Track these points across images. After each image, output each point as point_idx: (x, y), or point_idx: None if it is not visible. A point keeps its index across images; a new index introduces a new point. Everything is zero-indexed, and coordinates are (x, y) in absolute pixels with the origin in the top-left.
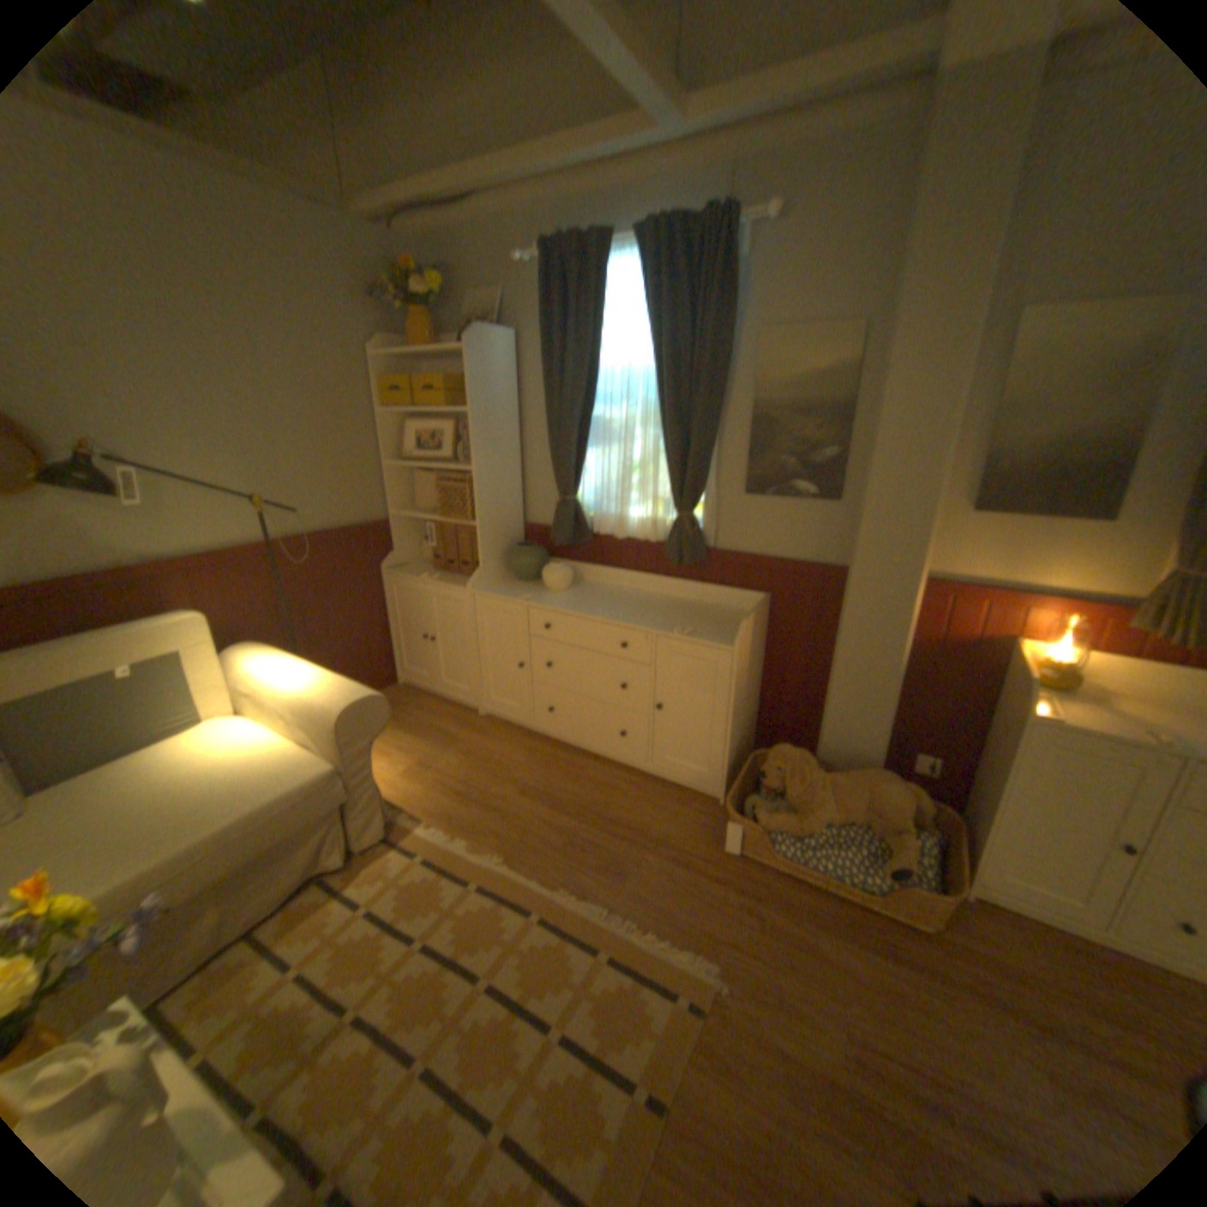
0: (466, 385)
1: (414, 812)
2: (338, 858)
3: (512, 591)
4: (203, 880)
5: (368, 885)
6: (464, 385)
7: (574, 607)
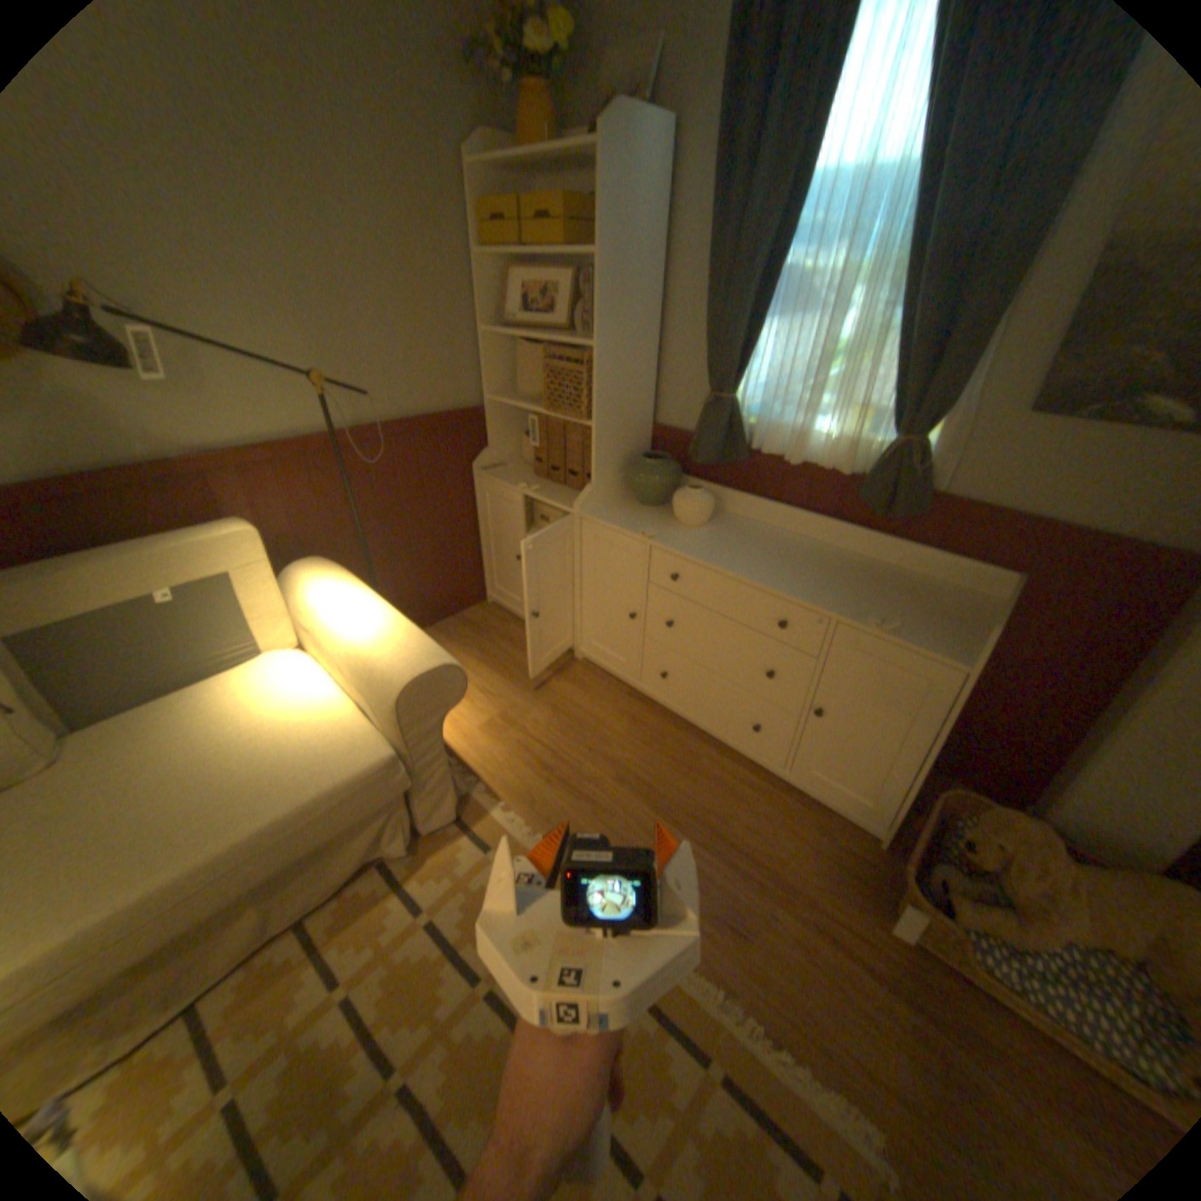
0: (596, 208)
1: (494, 781)
2: (403, 843)
3: (632, 518)
4: (231, 892)
5: (435, 880)
6: (594, 208)
7: (716, 555)
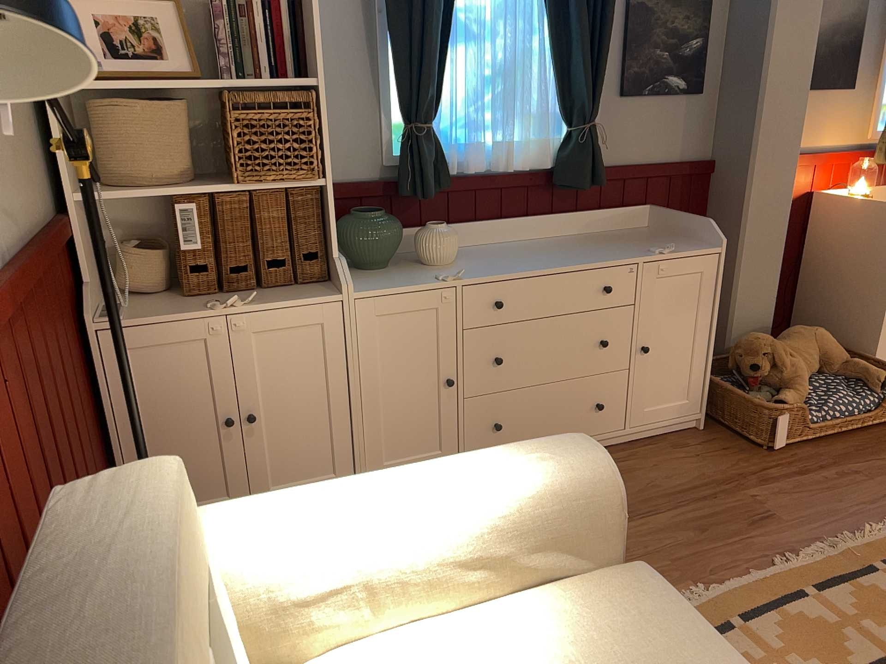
0: None
1: None
2: None
3: (400, 278)
4: None
5: None
6: None
7: (518, 266)
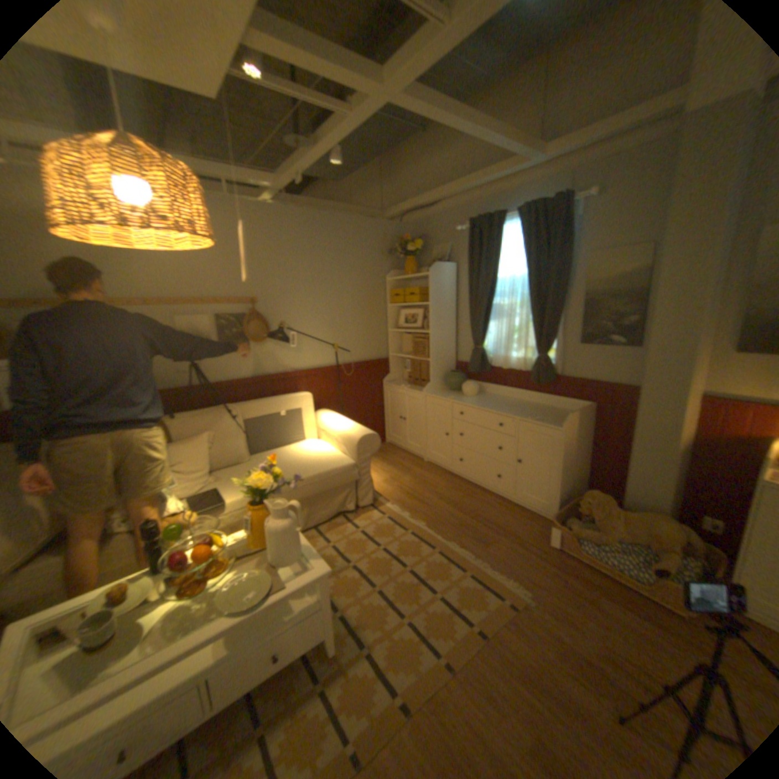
0: (430, 291)
1: (387, 497)
2: (353, 506)
3: (445, 395)
4: (305, 493)
5: (364, 521)
6: (429, 291)
7: (476, 403)
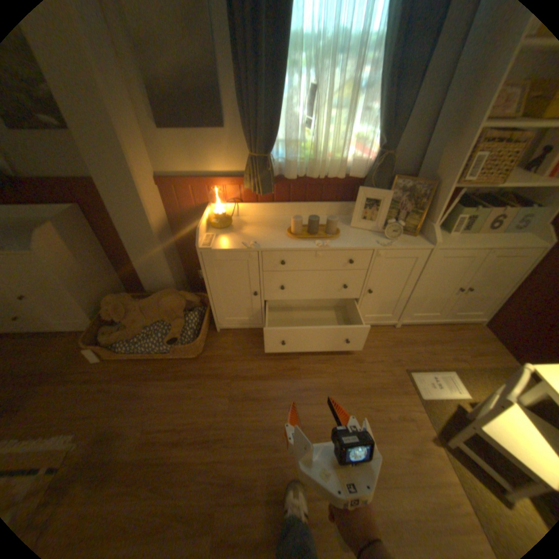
0: None
1: None
2: None
3: None
4: None
5: None
6: None
7: None
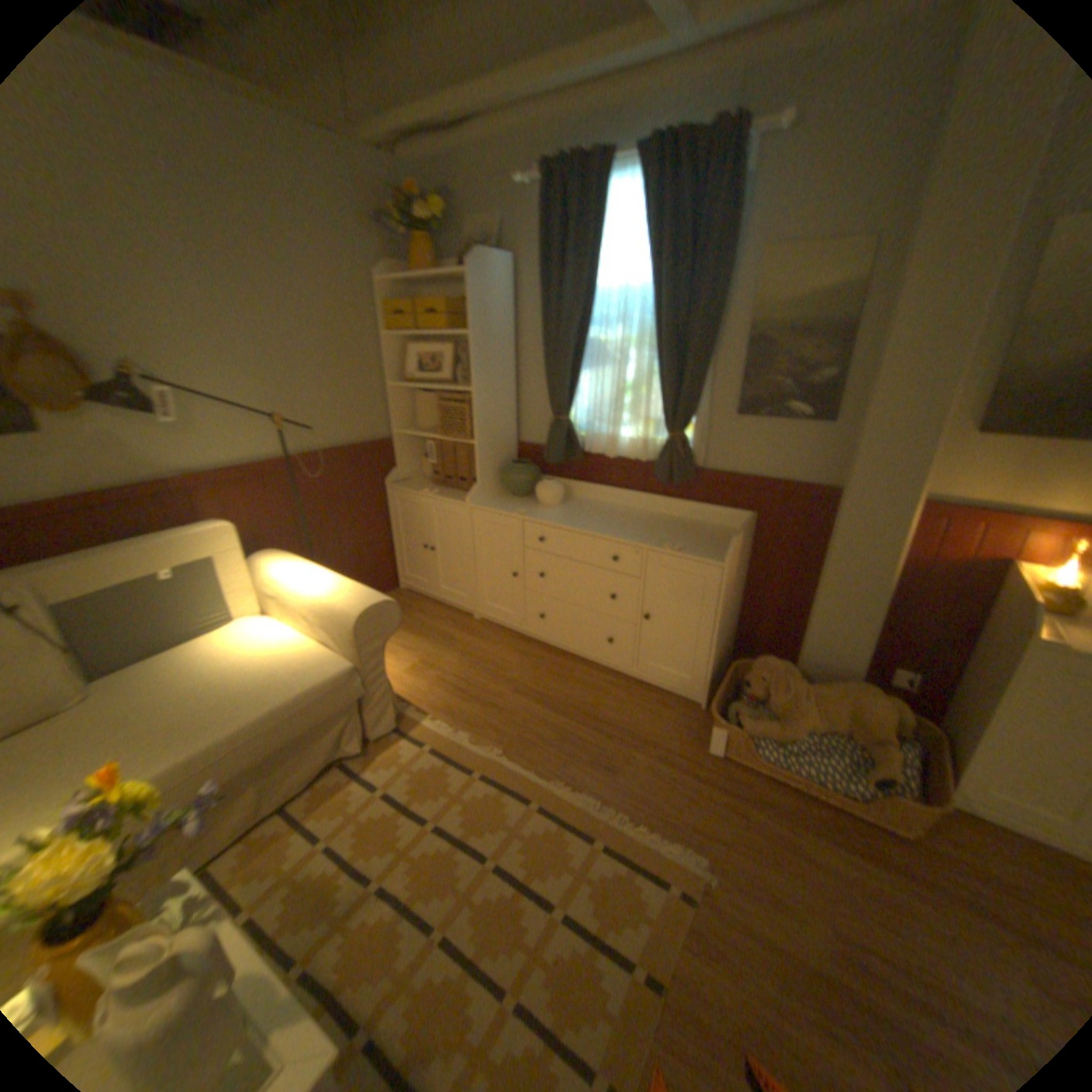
0: (468, 308)
1: (421, 704)
2: (358, 744)
3: (508, 505)
4: (244, 761)
5: (384, 769)
6: (466, 308)
7: (568, 521)
